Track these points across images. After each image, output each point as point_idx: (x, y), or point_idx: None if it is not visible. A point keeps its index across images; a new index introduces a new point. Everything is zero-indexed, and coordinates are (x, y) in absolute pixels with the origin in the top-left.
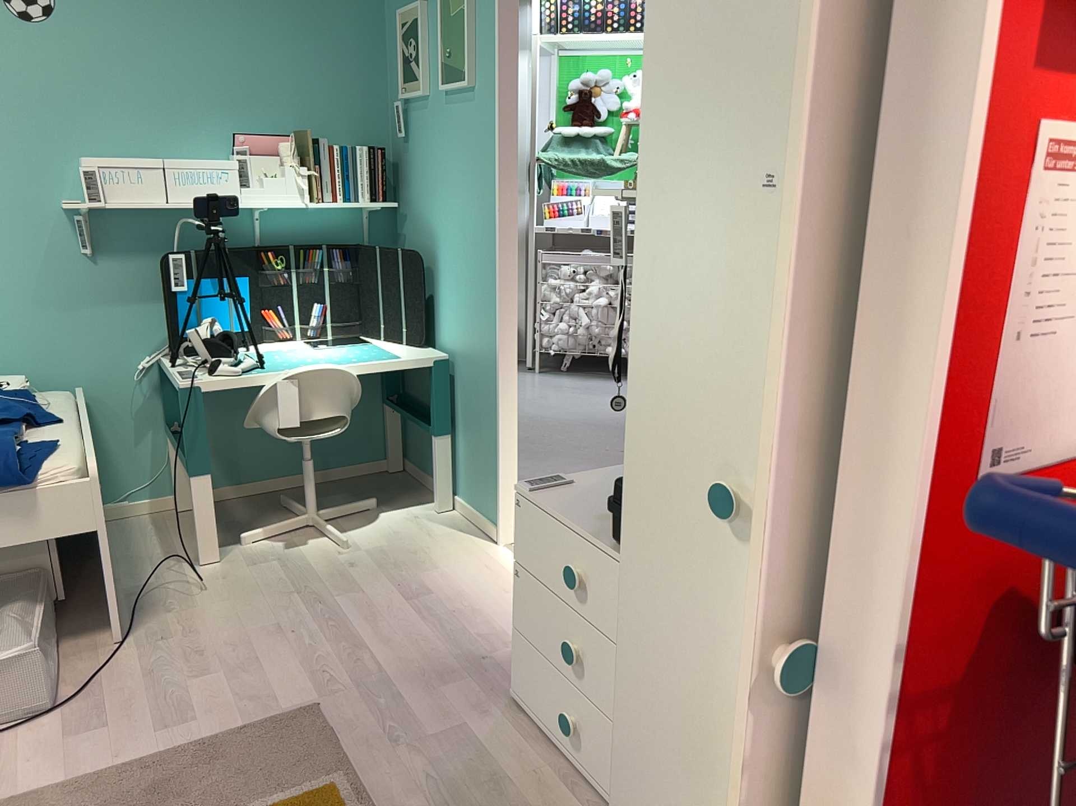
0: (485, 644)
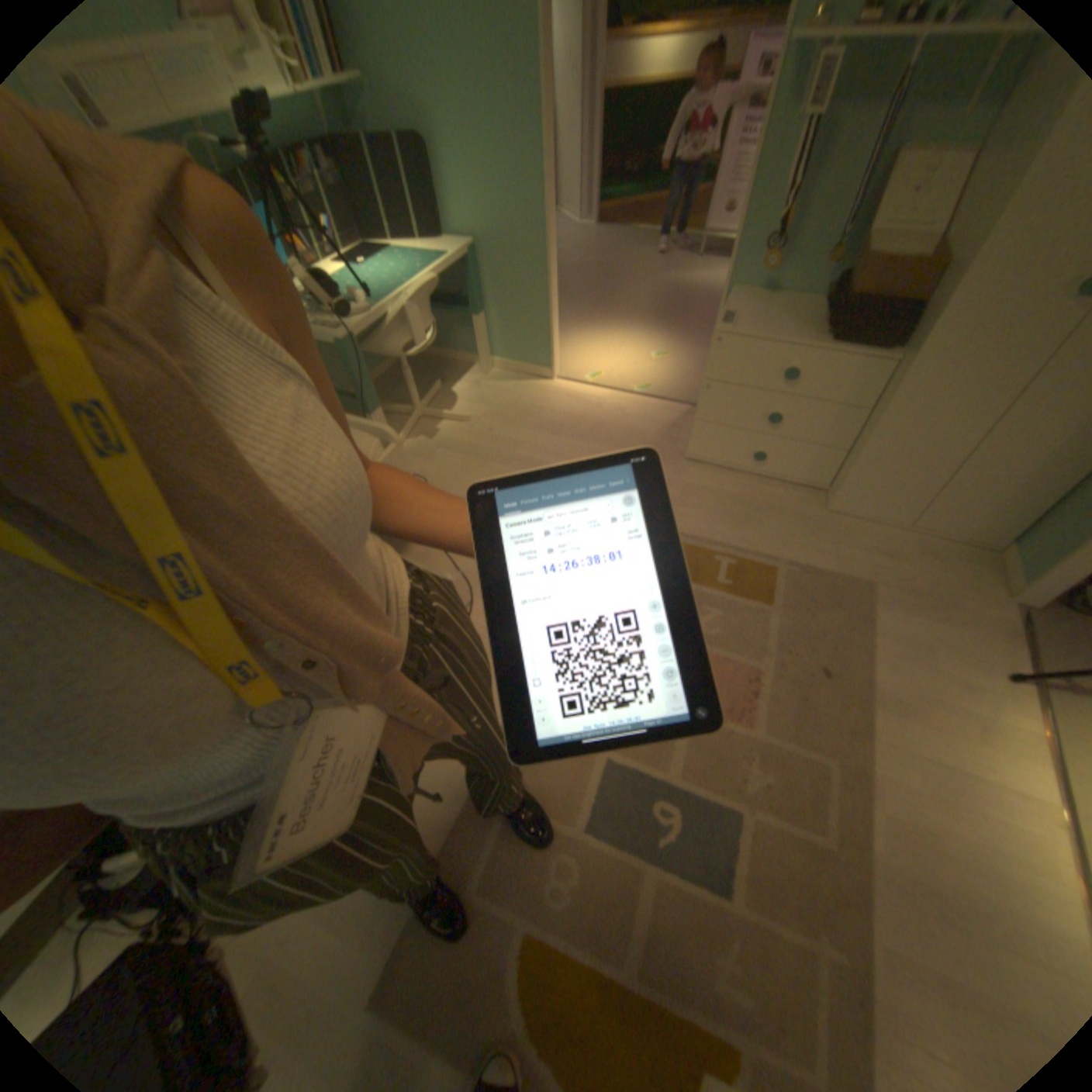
0: (631, 438)
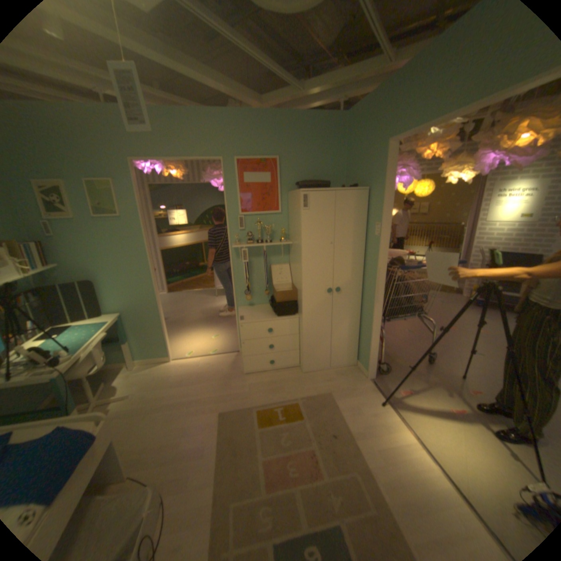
0: (218, 374)
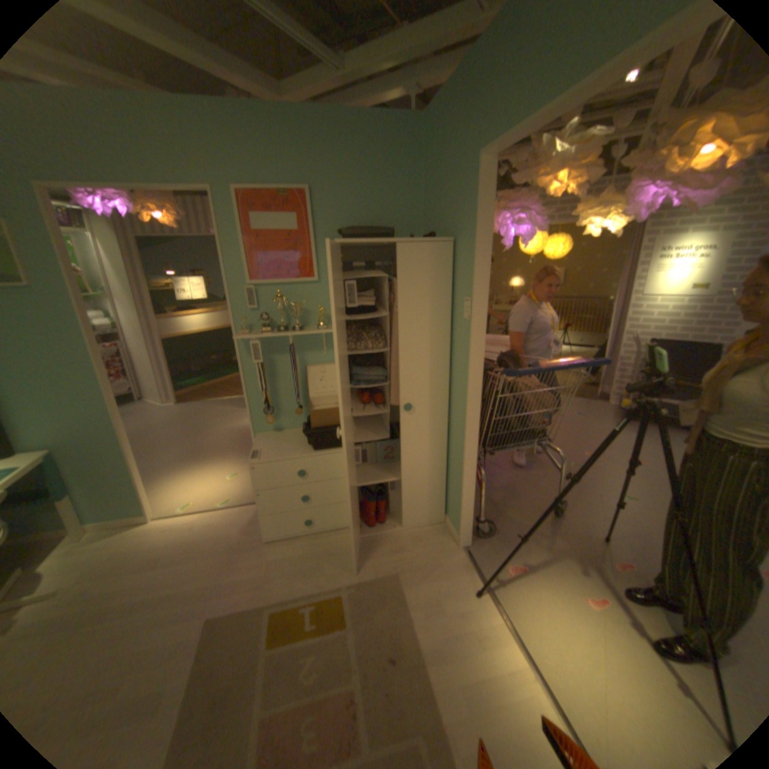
0: (221, 545)
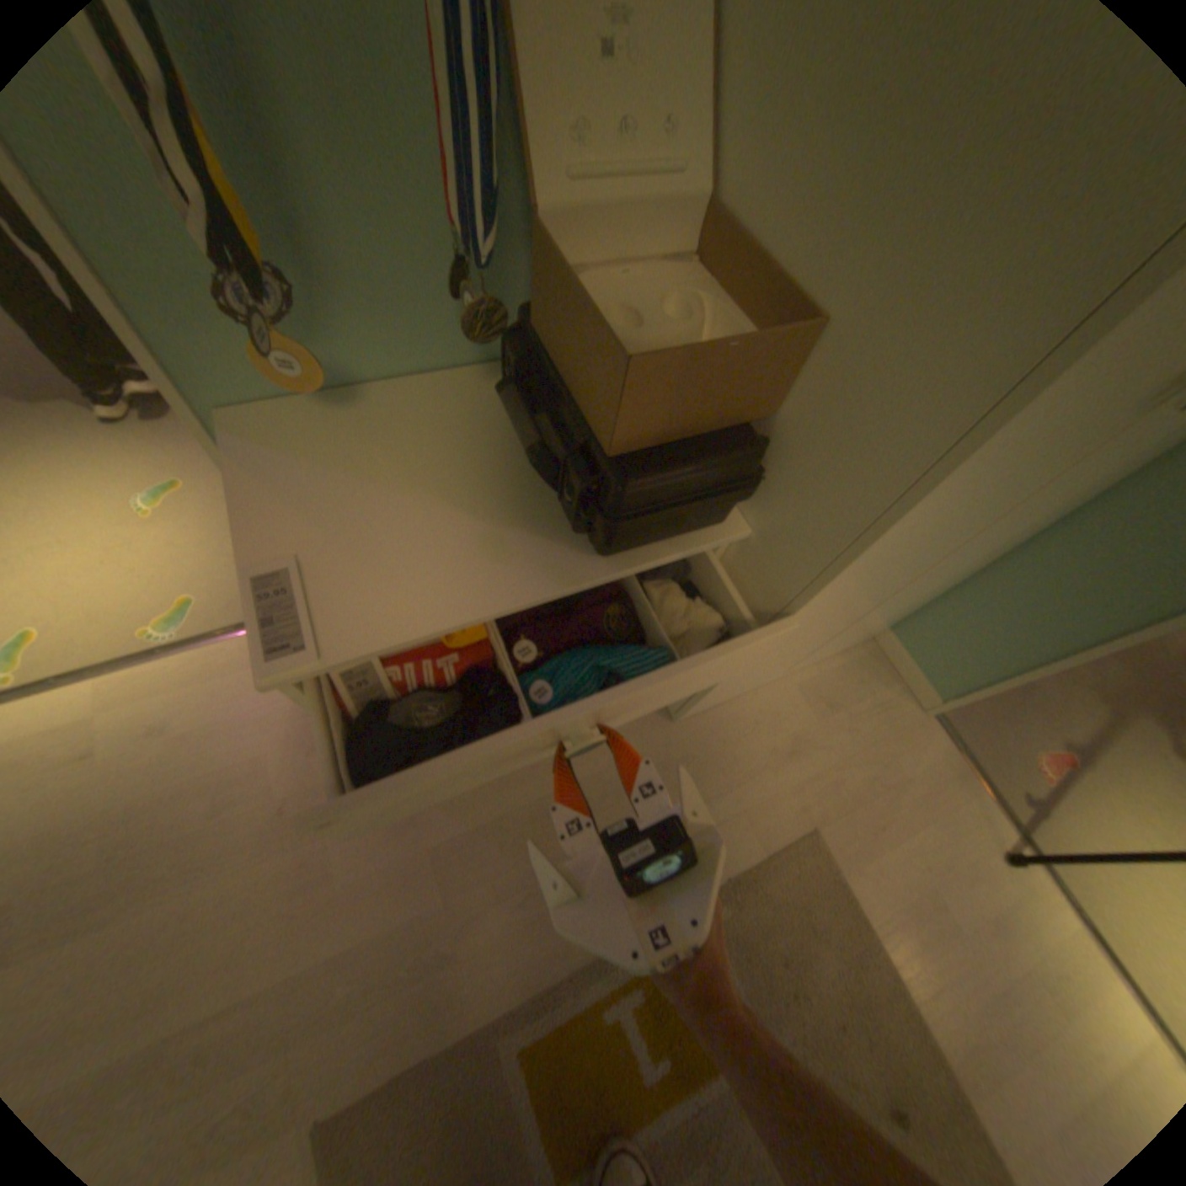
0: (239, 810)
